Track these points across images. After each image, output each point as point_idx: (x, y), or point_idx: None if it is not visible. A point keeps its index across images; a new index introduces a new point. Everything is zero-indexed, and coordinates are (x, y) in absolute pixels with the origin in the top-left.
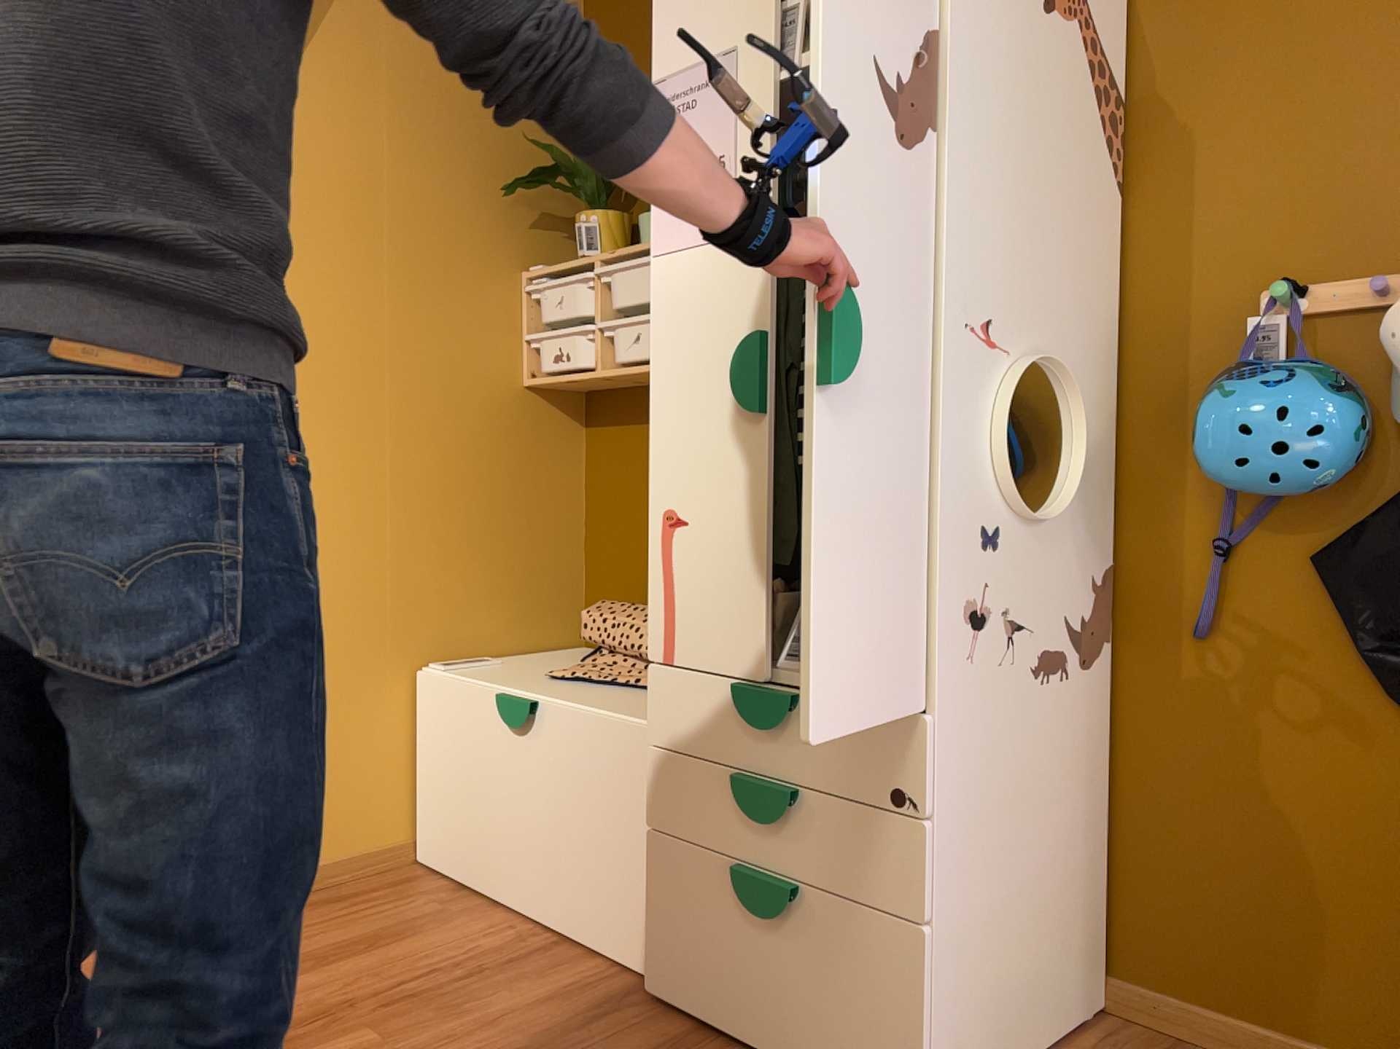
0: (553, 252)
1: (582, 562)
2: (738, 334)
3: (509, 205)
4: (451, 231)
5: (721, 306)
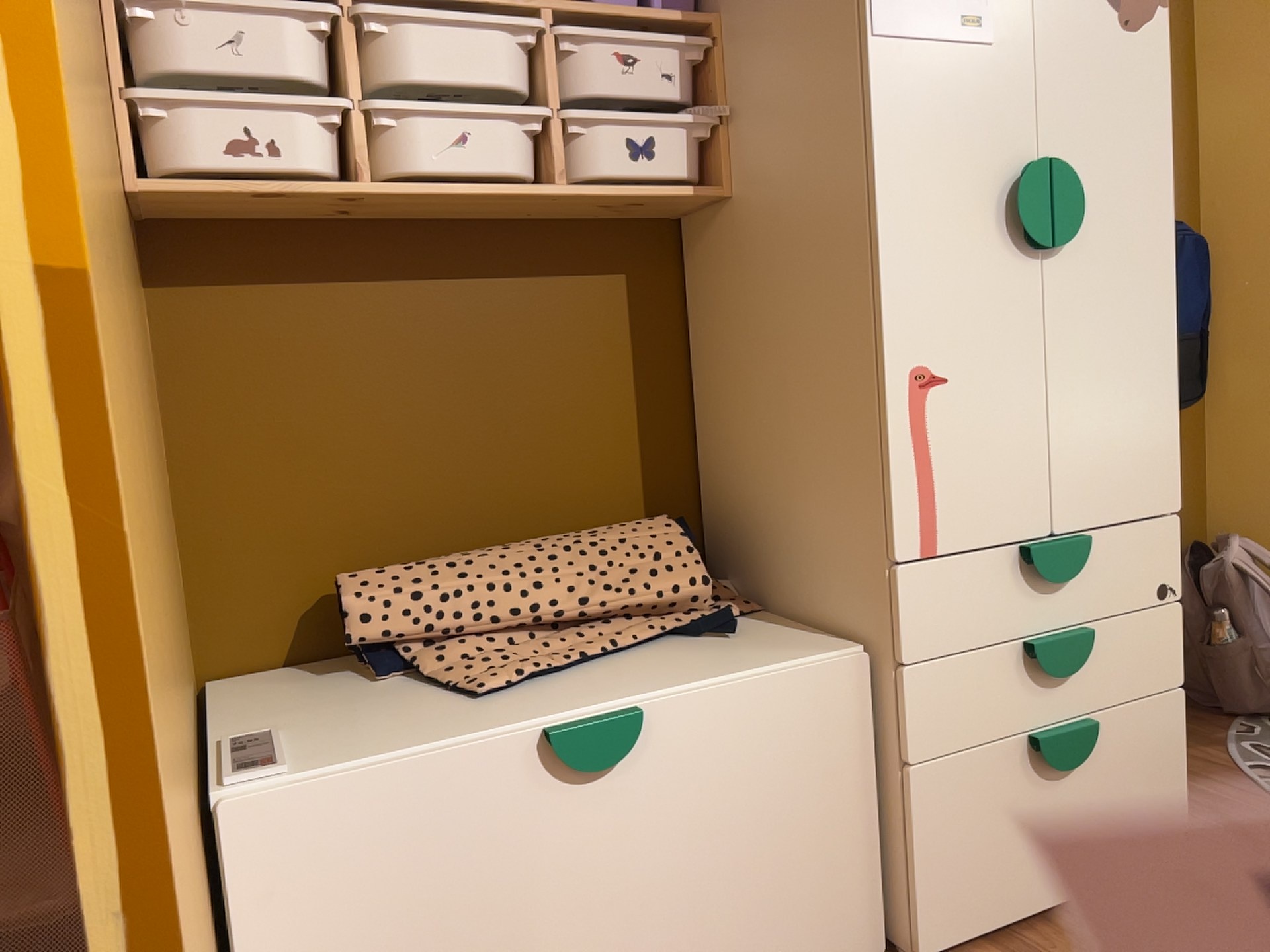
0: None
1: (179, 534)
2: (1003, 161)
3: None
4: None
5: (979, 125)
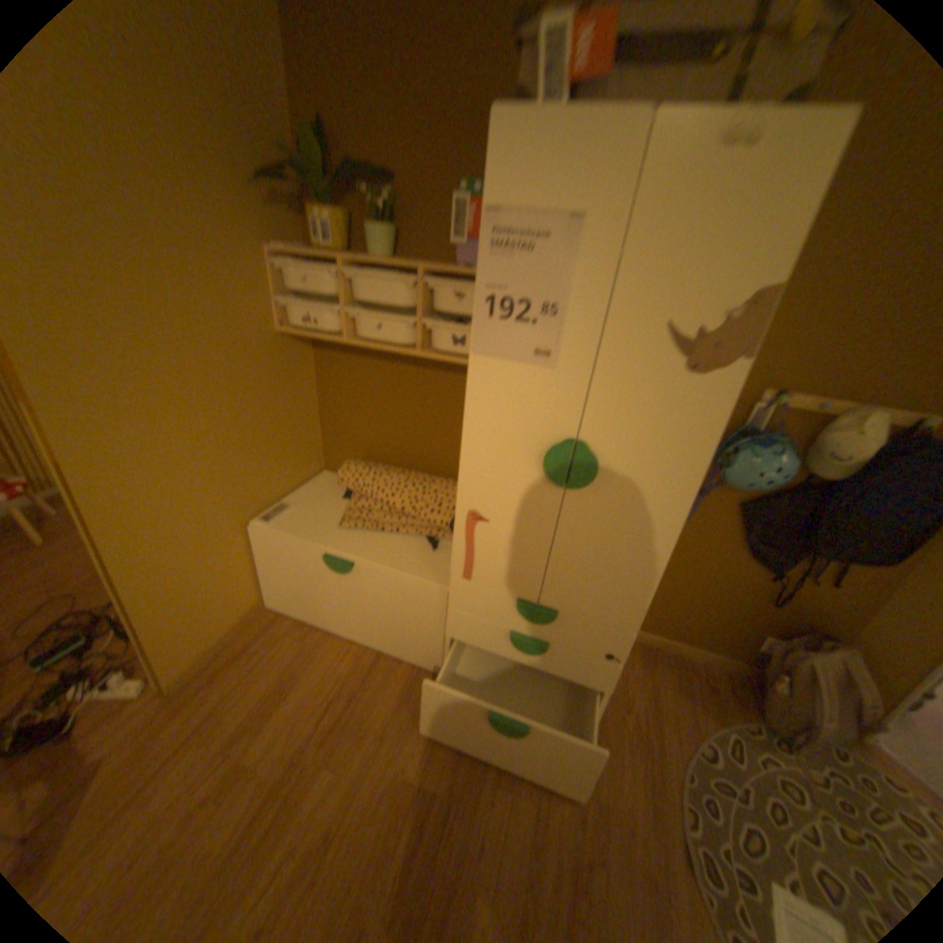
0: (281, 222)
1: (320, 425)
2: (548, 433)
3: (246, 183)
4: (206, 214)
5: (535, 410)
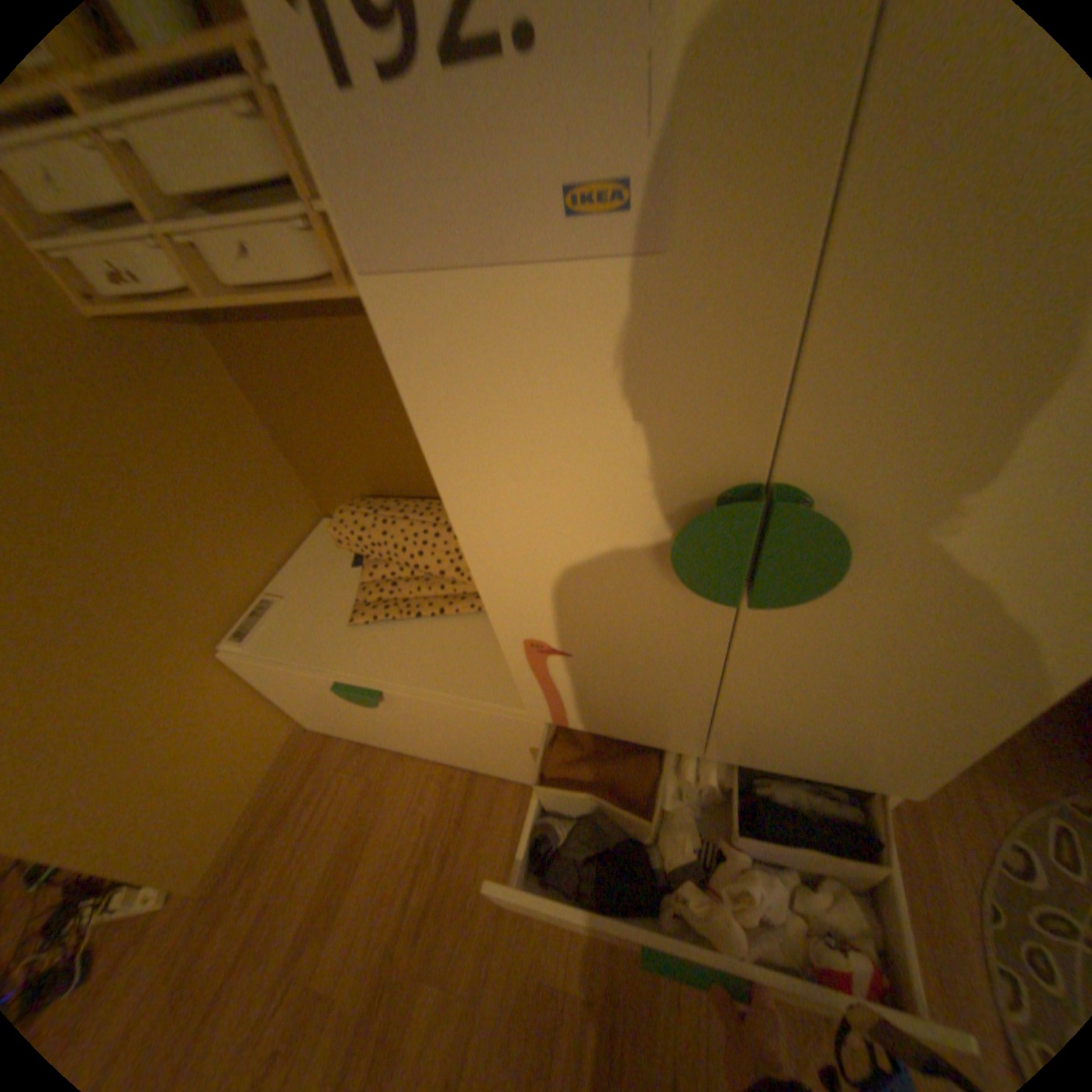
0: None
1: (284, 456)
2: (671, 477)
3: None
4: None
5: (618, 419)
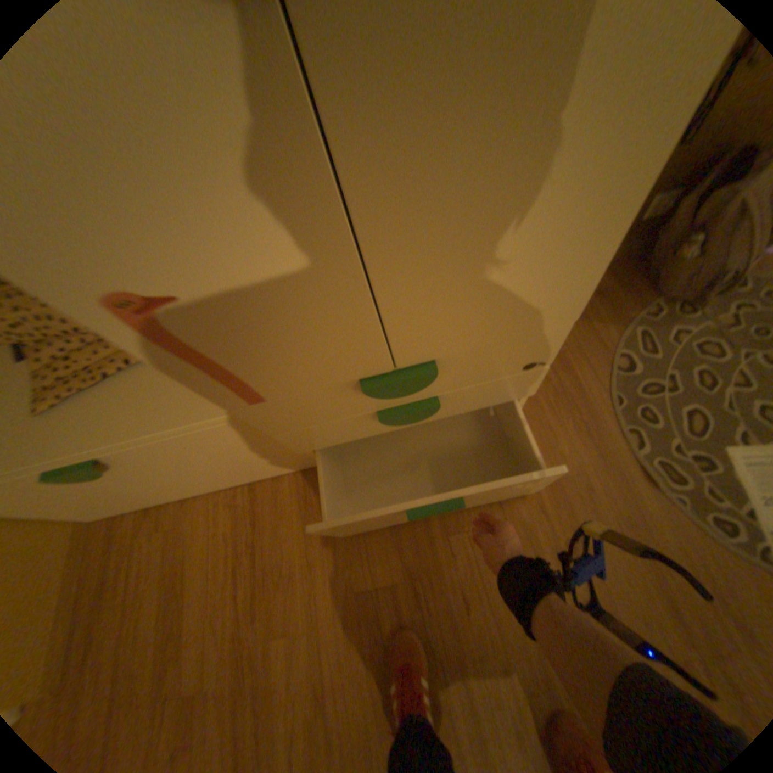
0: None
1: None
2: None
3: None
4: None
5: None
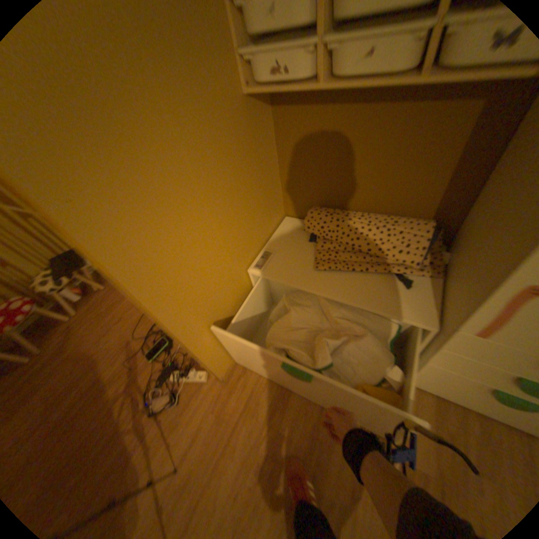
0: None
1: (280, 181)
2: None
3: None
4: None
5: None
